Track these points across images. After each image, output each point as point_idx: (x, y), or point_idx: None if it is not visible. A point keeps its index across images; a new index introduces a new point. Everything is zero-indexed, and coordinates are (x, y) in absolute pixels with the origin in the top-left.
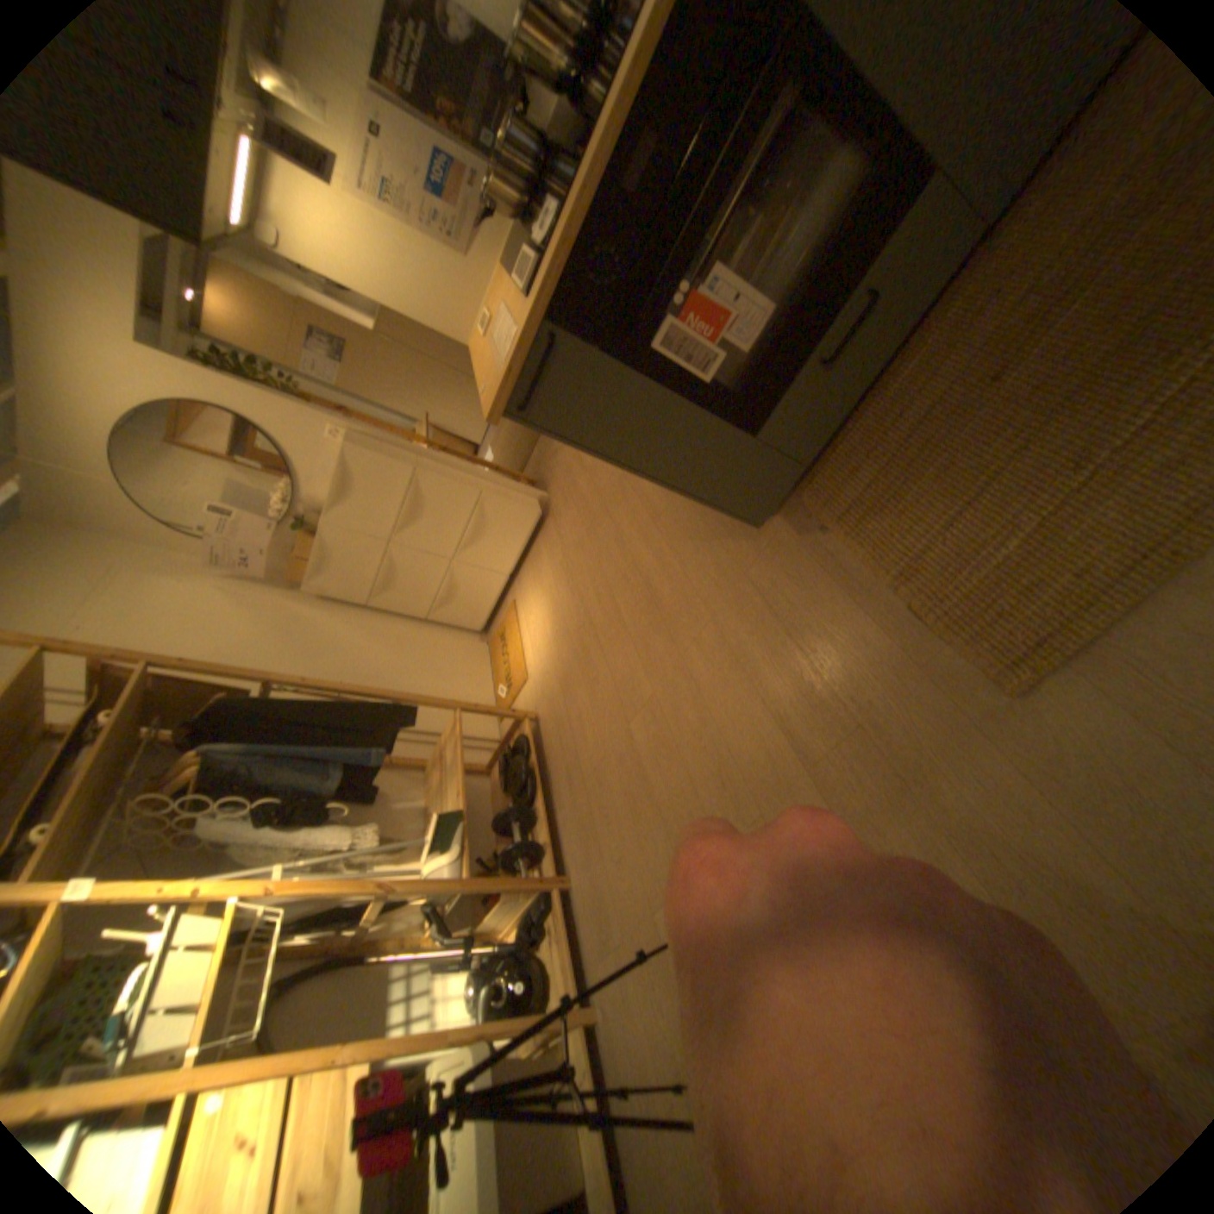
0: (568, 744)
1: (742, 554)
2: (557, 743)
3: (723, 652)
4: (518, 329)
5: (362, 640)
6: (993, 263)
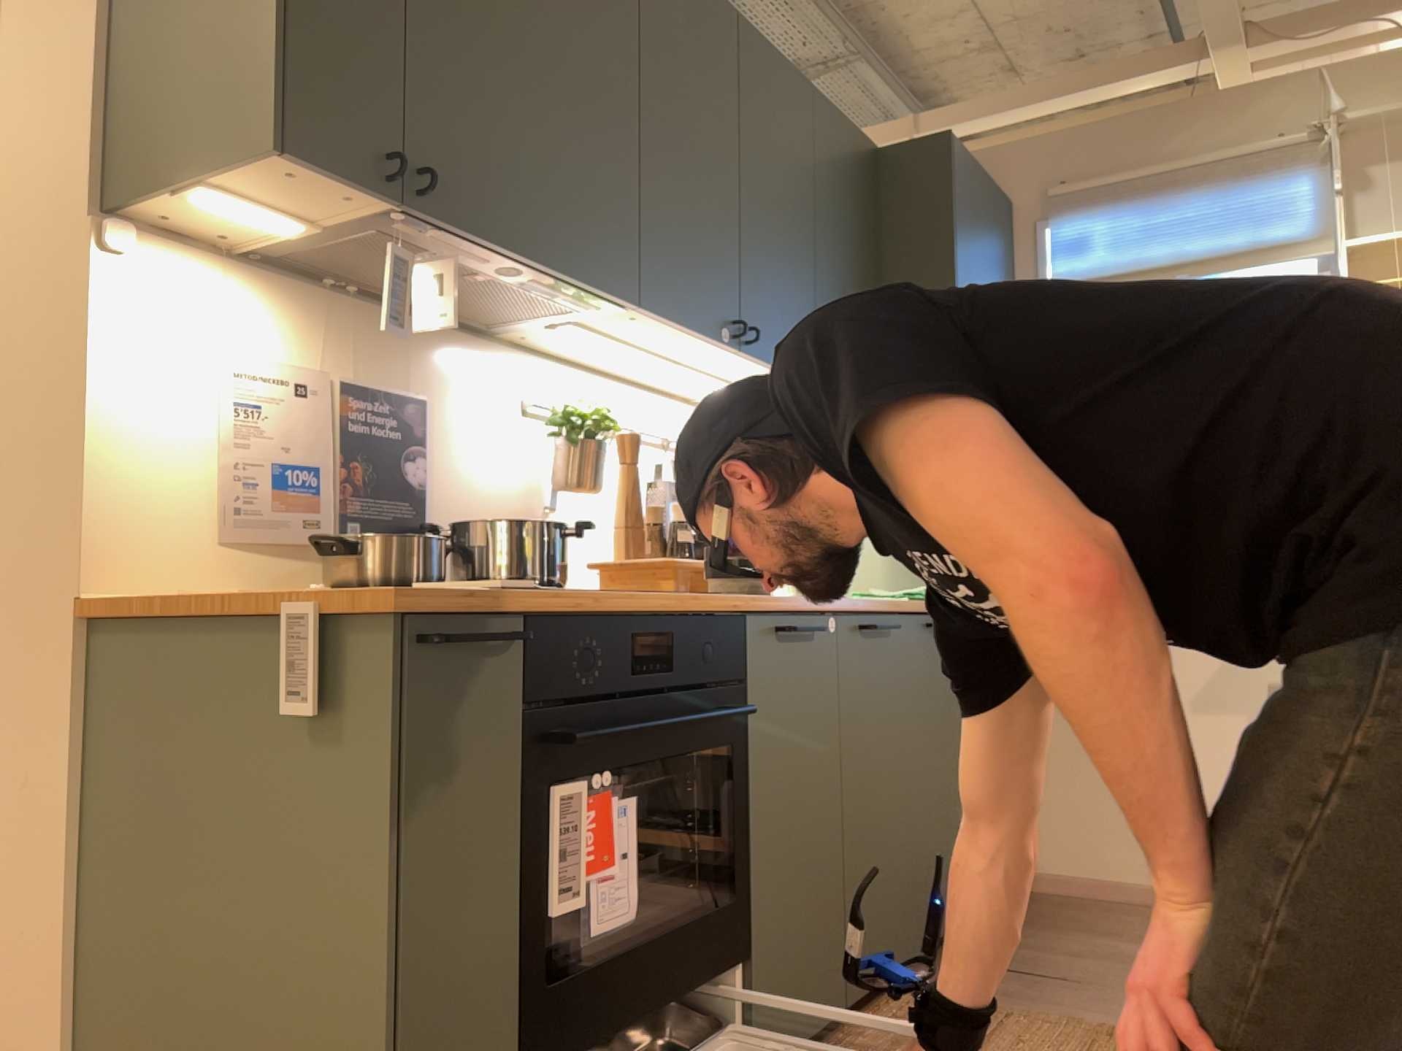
0: None
1: None
2: None
3: None
4: (485, 596)
5: None
6: None
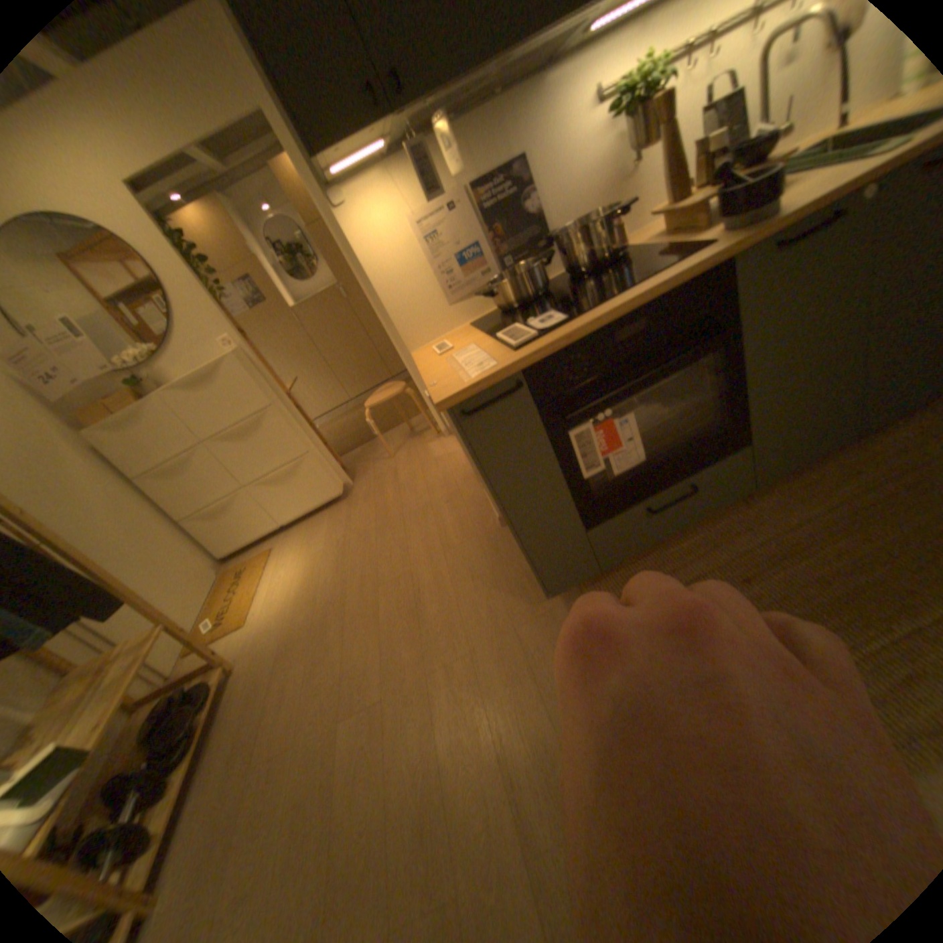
0: (253, 719)
1: (518, 614)
2: (239, 713)
3: (472, 693)
4: (500, 366)
5: (103, 510)
6: (750, 514)
